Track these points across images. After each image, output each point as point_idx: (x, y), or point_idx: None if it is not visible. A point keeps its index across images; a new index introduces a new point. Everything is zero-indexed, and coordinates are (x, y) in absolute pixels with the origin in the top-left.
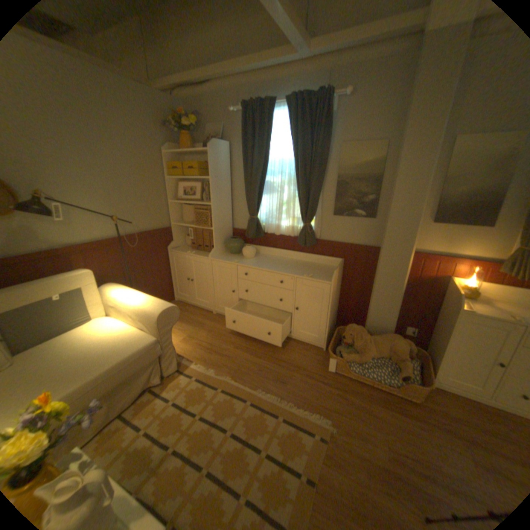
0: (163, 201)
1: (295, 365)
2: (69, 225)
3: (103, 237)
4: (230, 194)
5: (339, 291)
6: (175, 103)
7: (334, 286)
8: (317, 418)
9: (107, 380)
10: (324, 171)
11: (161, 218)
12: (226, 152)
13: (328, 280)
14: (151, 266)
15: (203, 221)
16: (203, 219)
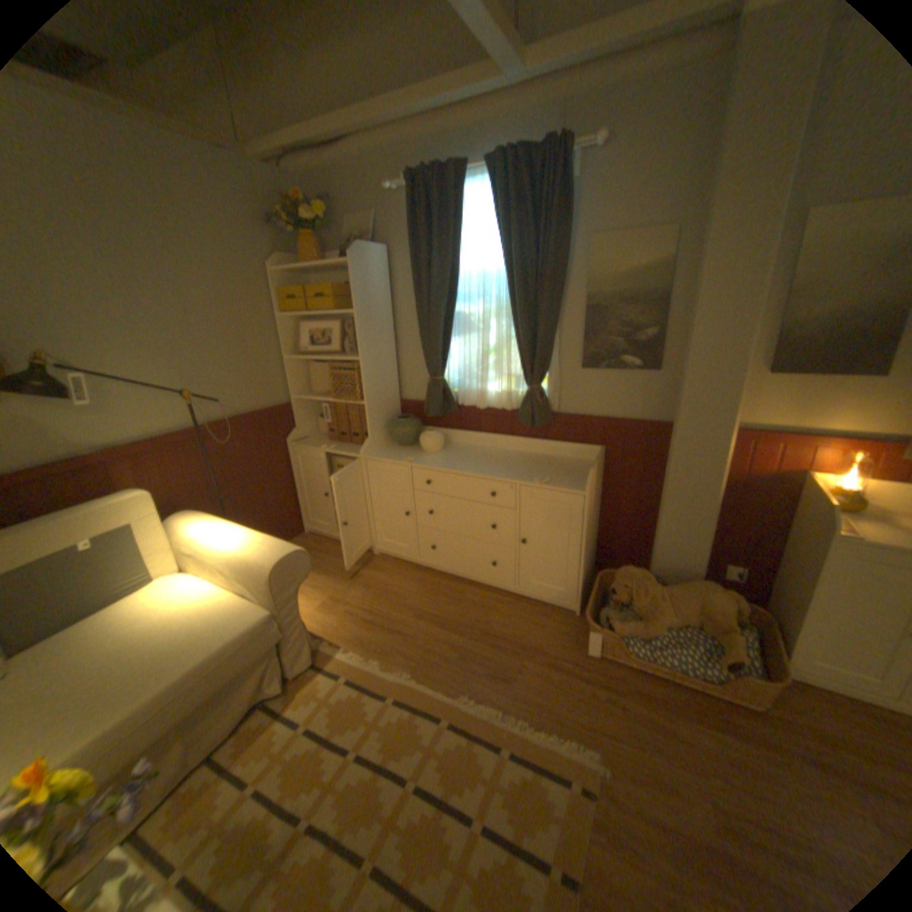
0: (274, 358)
1: (526, 647)
2: (106, 412)
3: (170, 428)
4: (393, 339)
5: (600, 504)
6: (288, 181)
7: (591, 498)
8: (574, 748)
9: (180, 699)
10: (561, 288)
11: (274, 388)
12: (382, 264)
13: (580, 487)
14: (259, 475)
15: (348, 391)
16: (348, 386)
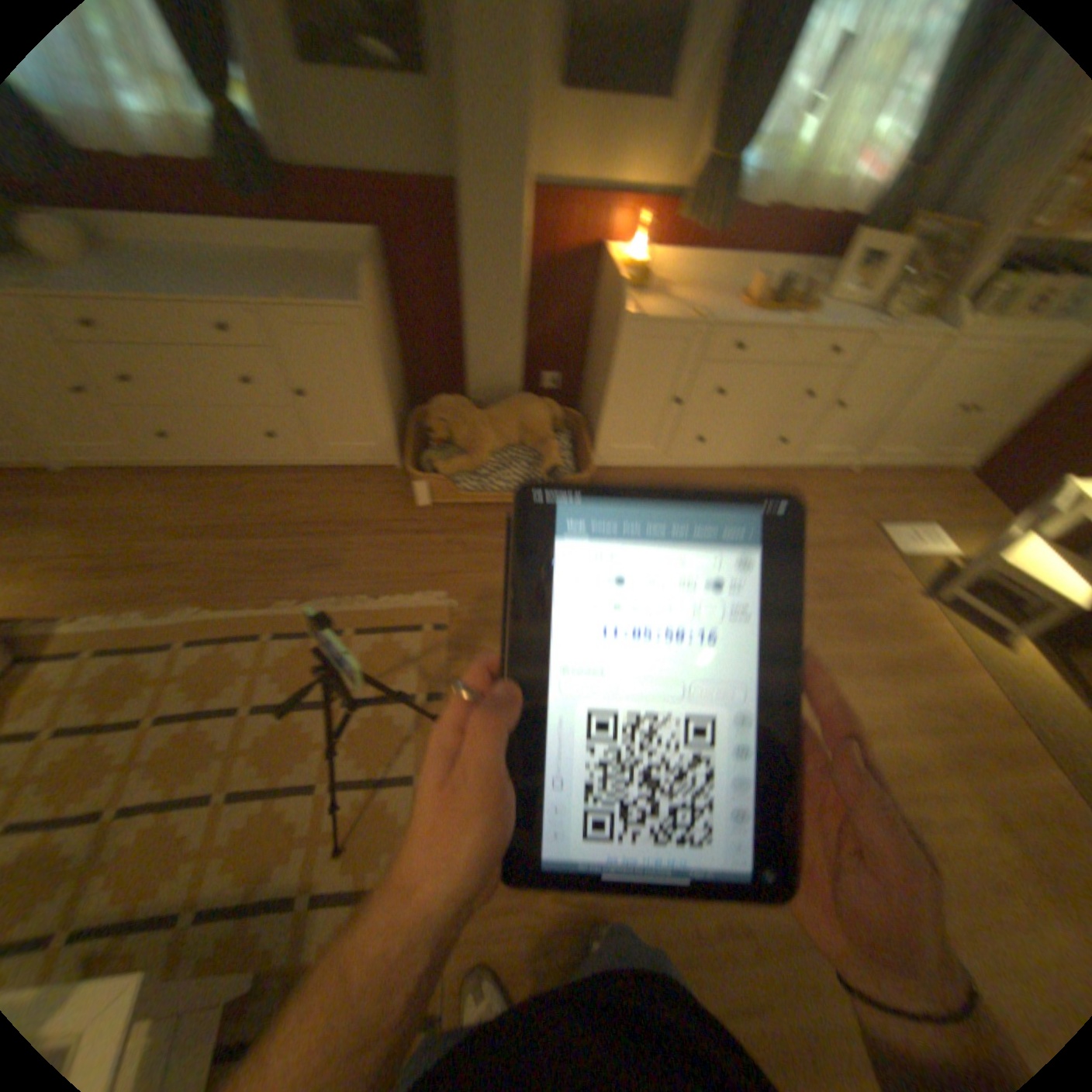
0: None
1: (348, 522)
2: None
3: None
4: None
5: (396, 323)
6: None
7: (377, 312)
8: (420, 597)
9: None
10: None
11: None
12: None
13: (356, 298)
14: None
15: None
16: None
